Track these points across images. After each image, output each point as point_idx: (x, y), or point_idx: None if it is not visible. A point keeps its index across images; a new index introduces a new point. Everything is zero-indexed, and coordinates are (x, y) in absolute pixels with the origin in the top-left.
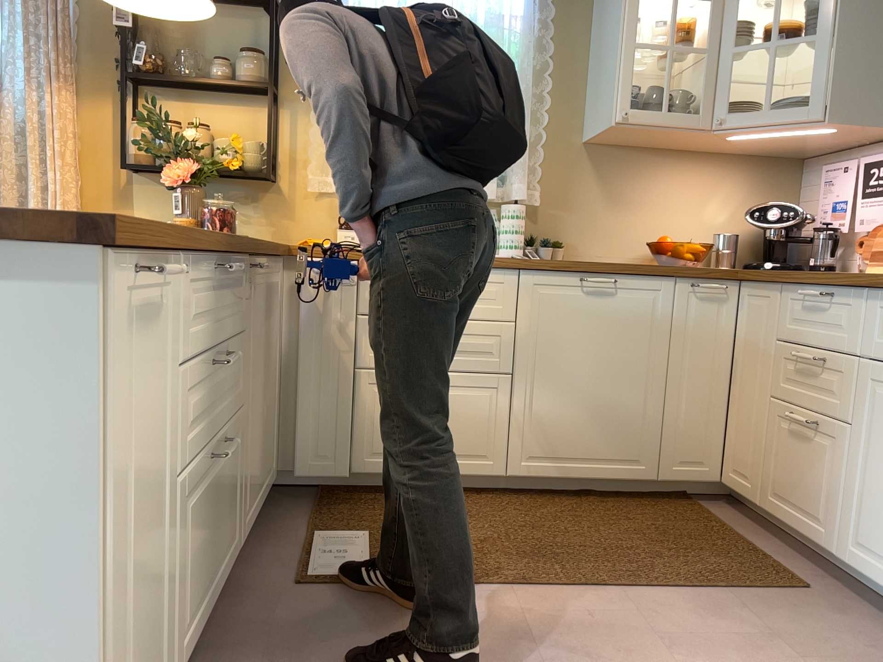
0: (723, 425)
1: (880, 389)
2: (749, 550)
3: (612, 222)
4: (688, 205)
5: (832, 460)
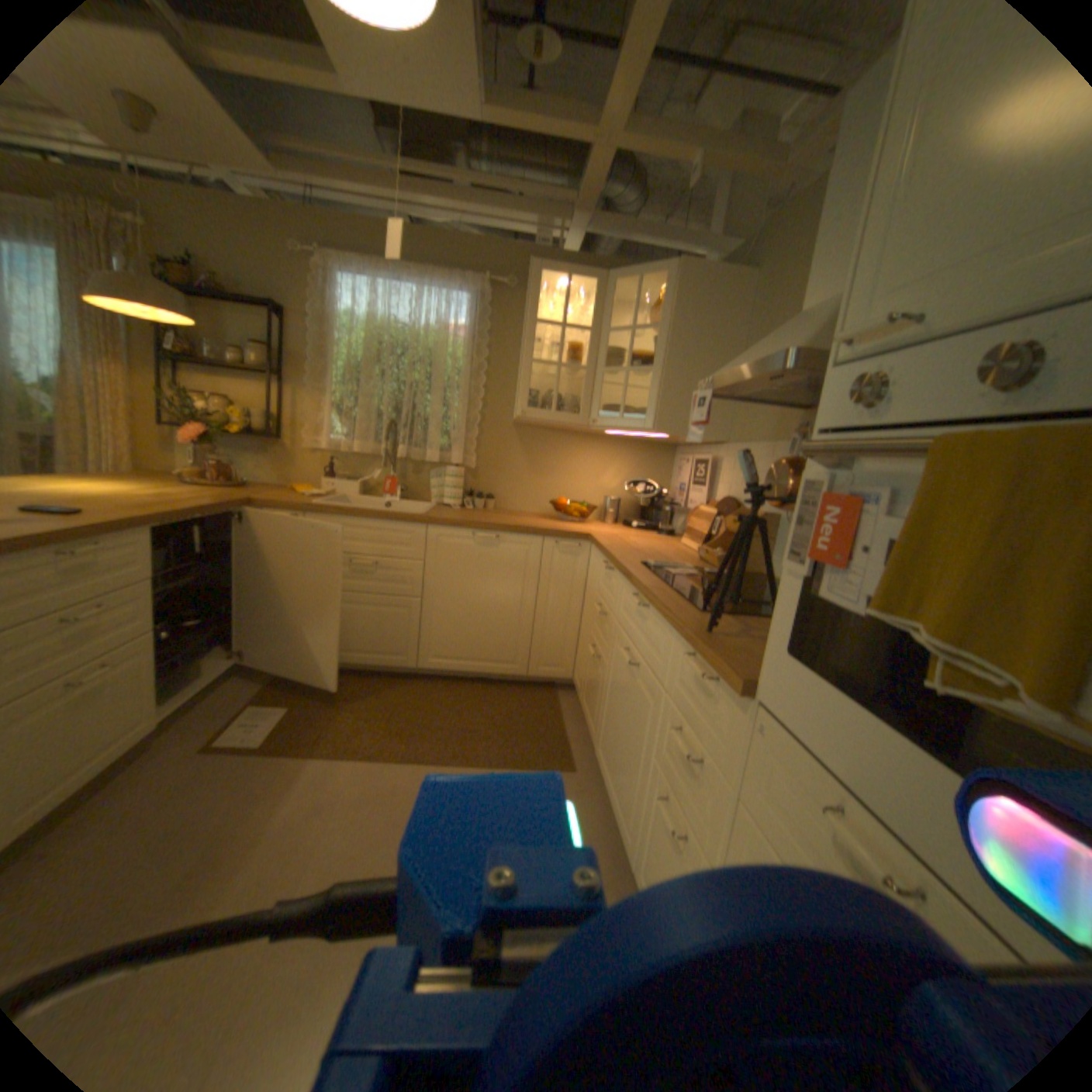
0: (574, 641)
1: (617, 644)
2: (558, 736)
3: (532, 484)
4: (589, 475)
5: (600, 685)
